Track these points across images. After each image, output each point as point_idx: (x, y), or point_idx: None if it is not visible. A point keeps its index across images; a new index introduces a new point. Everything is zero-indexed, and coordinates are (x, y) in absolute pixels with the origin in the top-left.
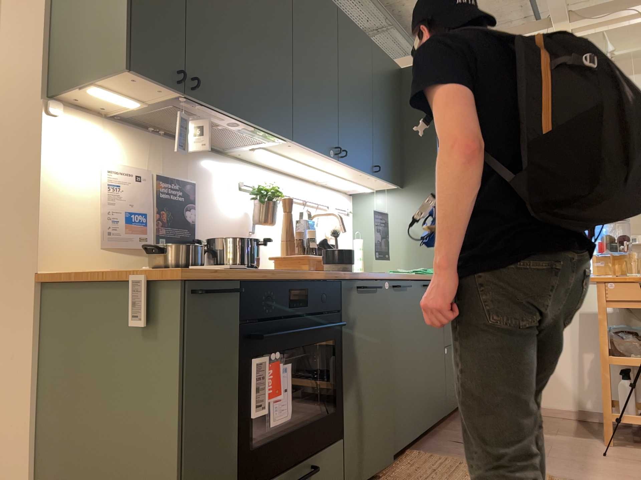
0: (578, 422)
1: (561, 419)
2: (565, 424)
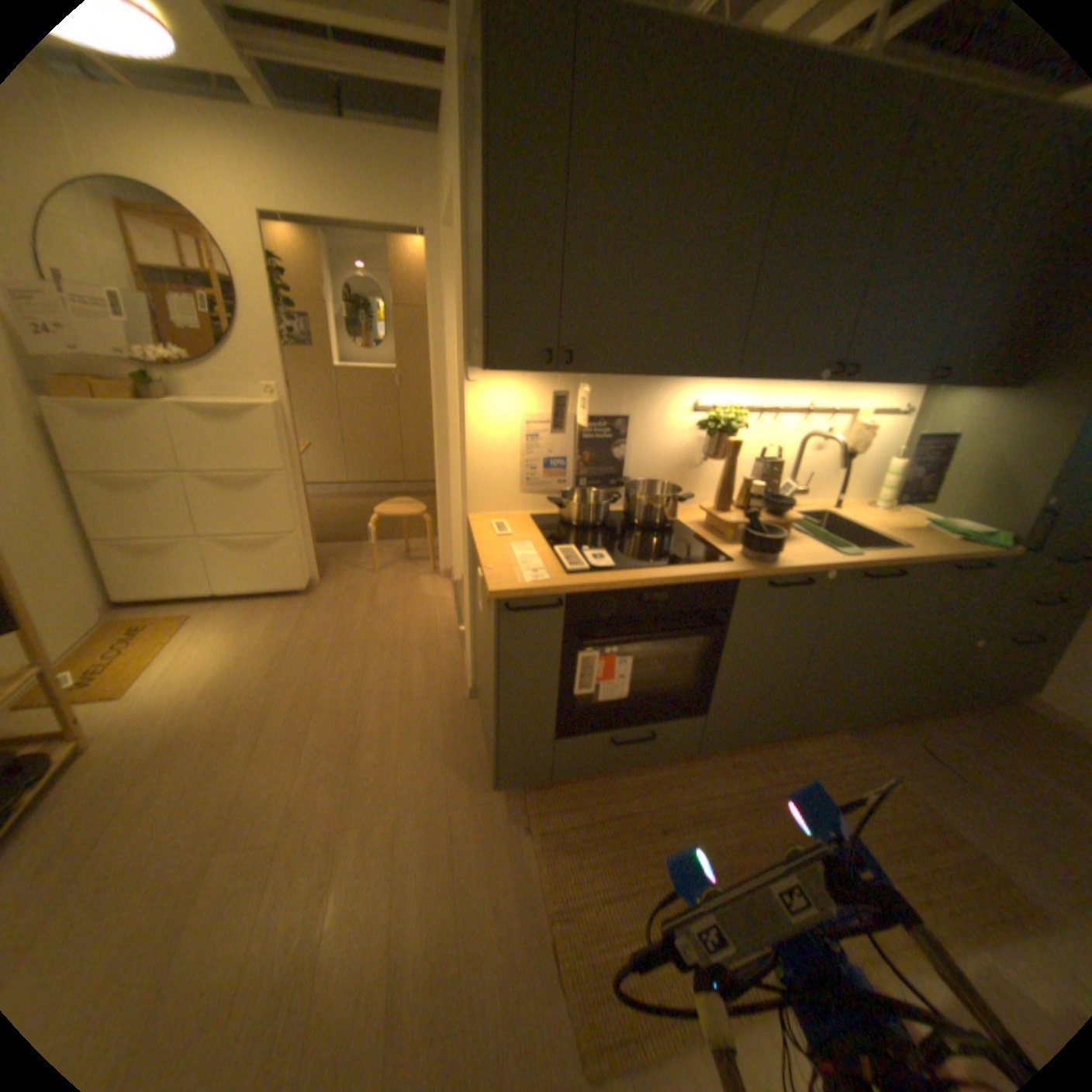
0: None
1: None
2: None
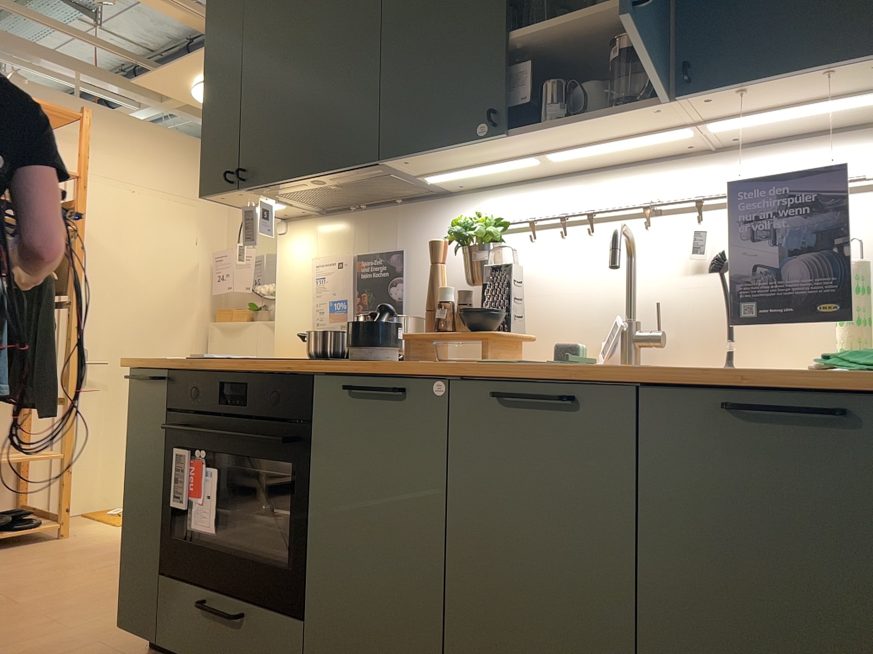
0: None
1: None
2: None
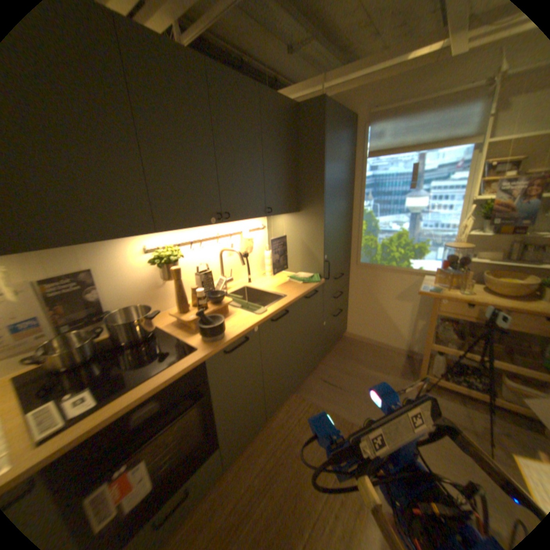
0: (406, 360)
1: (396, 355)
2: (396, 362)
